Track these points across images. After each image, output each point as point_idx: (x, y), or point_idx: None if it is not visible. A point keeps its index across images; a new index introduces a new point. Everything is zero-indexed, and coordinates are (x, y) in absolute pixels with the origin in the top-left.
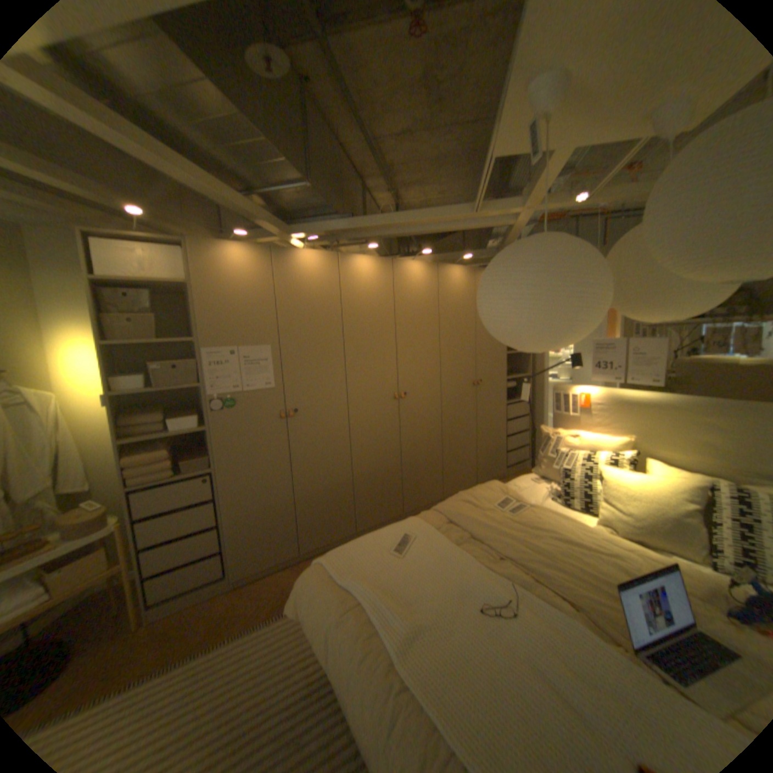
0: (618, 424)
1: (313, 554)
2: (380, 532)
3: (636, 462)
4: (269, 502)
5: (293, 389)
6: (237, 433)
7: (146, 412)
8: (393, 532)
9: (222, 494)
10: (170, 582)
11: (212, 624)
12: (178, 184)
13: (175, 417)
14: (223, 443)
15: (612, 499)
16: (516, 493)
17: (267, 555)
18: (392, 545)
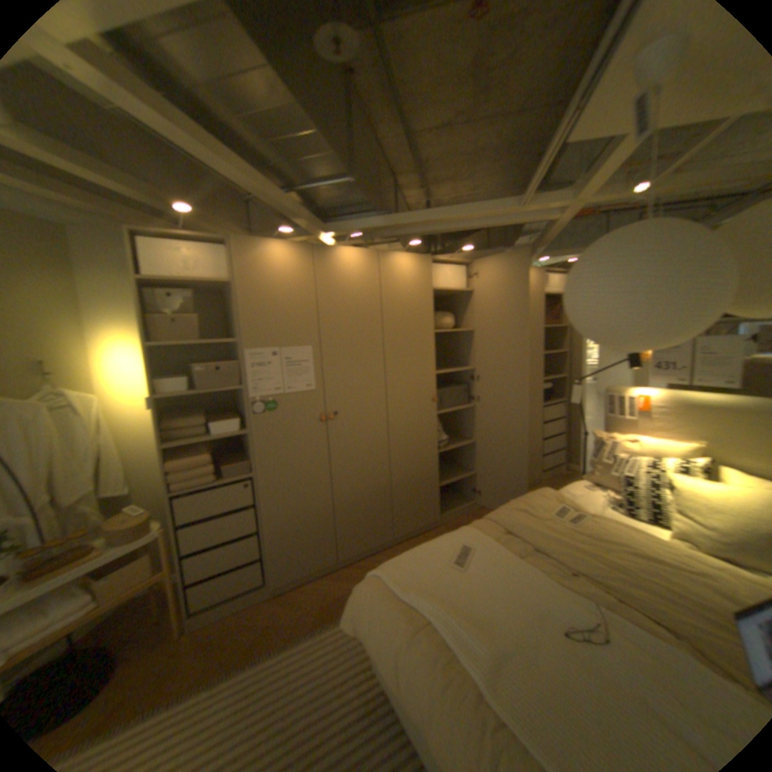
0: (684, 429)
1: (352, 560)
2: (436, 542)
3: (706, 470)
4: (310, 506)
5: (334, 390)
6: (279, 436)
7: (190, 414)
8: (450, 543)
9: (265, 499)
10: (213, 588)
11: (256, 633)
12: (222, 181)
13: (218, 419)
14: (266, 446)
15: (689, 511)
16: (572, 501)
17: (308, 561)
18: (451, 557)
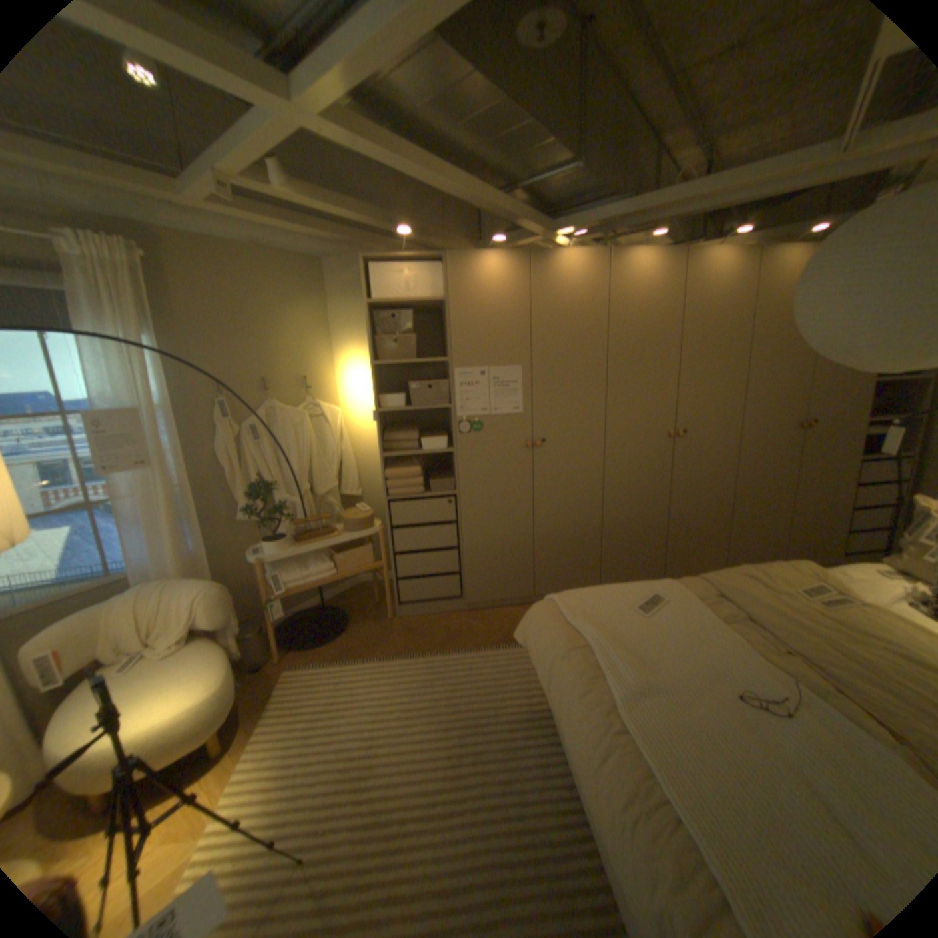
0: None
1: None
2: (625, 586)
3: None
4: (507, 533)
5: (541, 416)
6: (481, 458)
7: (405, 429)
8: (640, 589)
9: (464, 517)
10: (417, 587)
11: (449, 633)
12: (441, 193)
13: (428, 437)
14: (468, 466)
15: None
16: (842, 583)
17: (502, 586)
18: (636, 602)
